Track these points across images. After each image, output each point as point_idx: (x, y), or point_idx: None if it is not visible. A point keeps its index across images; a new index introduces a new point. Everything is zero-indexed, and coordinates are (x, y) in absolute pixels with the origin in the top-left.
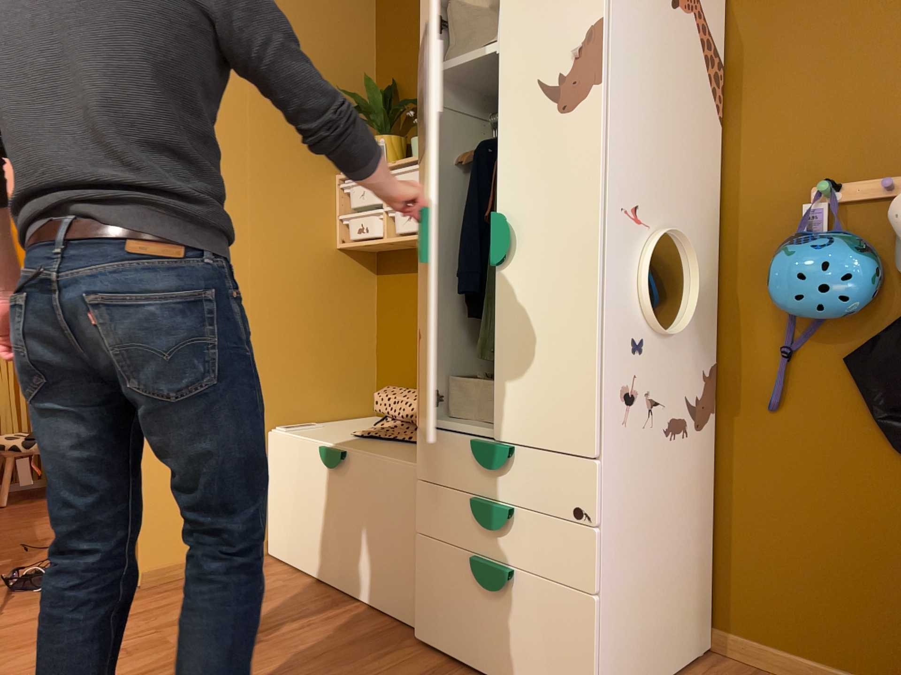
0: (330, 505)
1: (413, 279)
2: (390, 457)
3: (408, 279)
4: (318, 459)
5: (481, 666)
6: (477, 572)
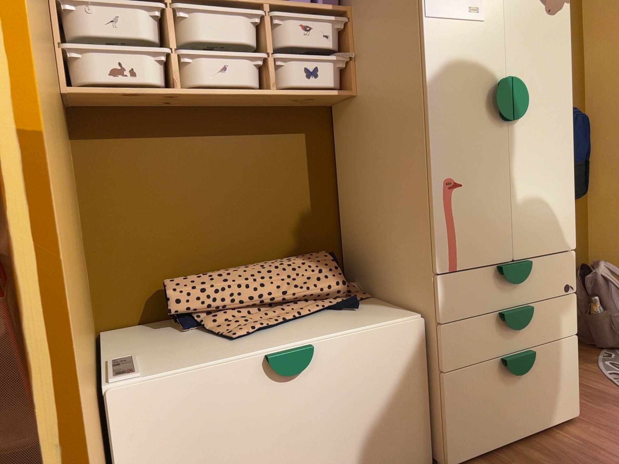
0: (286, 425)
1: (155, 145)
2: (365, 326)
3: (145, 146)
4: (254, 378)
5: (511, 436)
6: (514, 366)
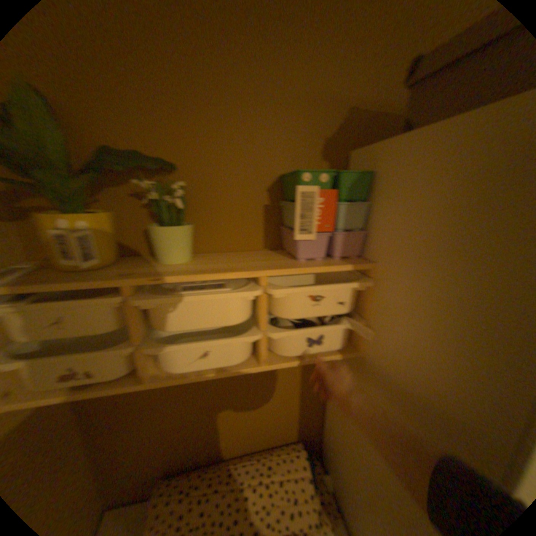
0: None
1: None
2: None
3: None
4: None
5: None
6: None
